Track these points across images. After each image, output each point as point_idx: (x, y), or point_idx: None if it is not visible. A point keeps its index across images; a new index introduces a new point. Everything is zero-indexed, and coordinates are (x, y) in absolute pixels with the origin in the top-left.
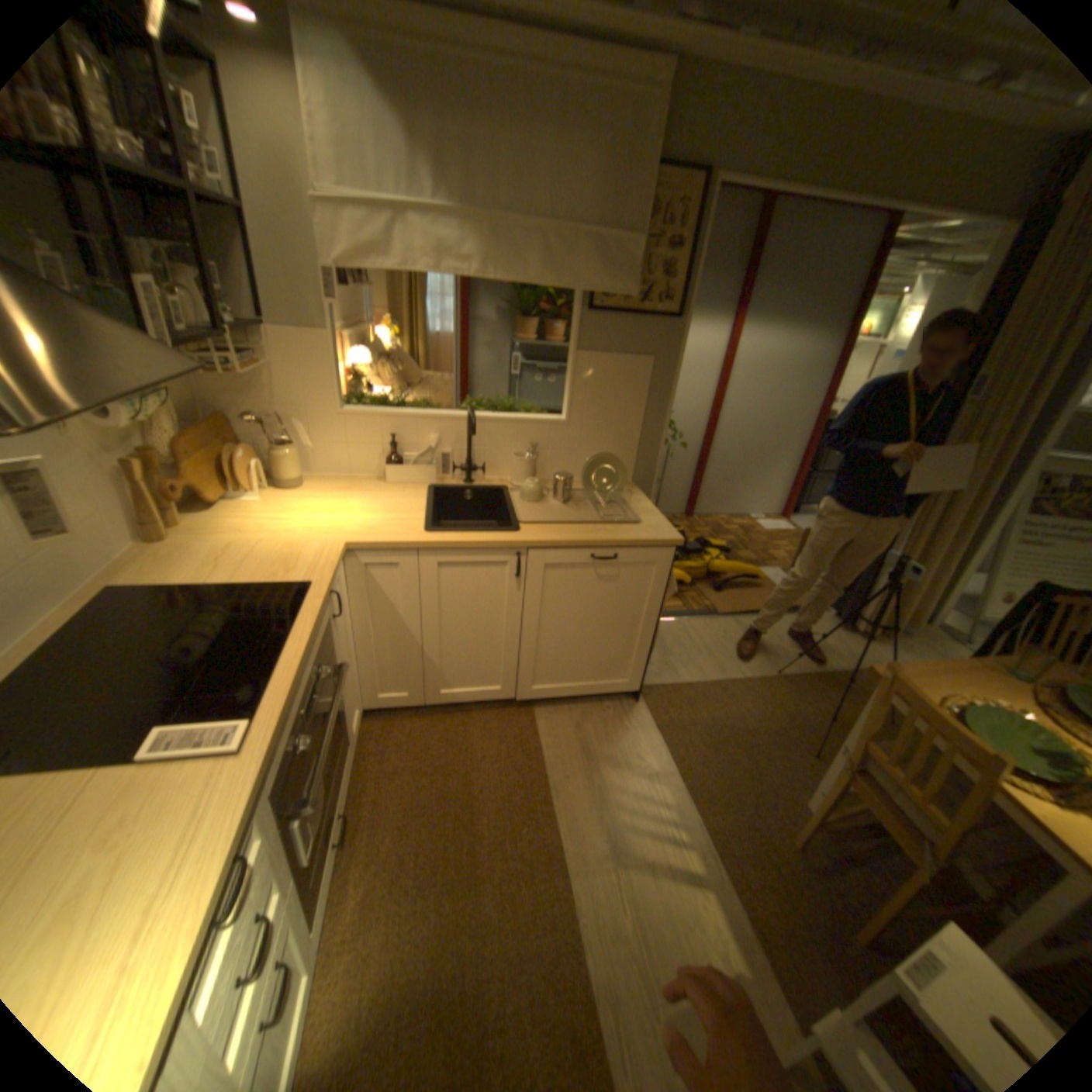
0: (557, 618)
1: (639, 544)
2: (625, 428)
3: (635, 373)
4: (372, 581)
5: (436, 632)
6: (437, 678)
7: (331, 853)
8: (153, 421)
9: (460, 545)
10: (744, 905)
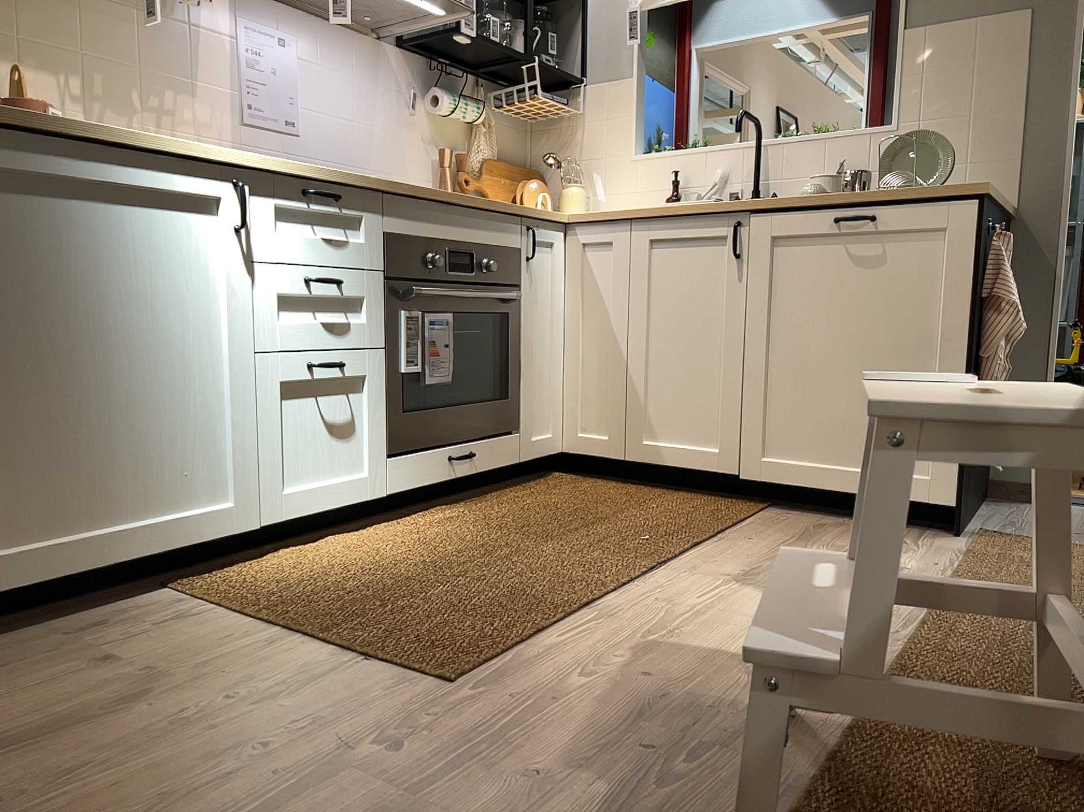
0: (796, 331)
1: (908, 198)
2: (991, 125)
3: (997, 43)
4: (589, 267)
5: (645, 342)
6: (643, 418)
7: (446, 465)
8: (480, 150)
9: (672, 213)
10: (908, 649)
